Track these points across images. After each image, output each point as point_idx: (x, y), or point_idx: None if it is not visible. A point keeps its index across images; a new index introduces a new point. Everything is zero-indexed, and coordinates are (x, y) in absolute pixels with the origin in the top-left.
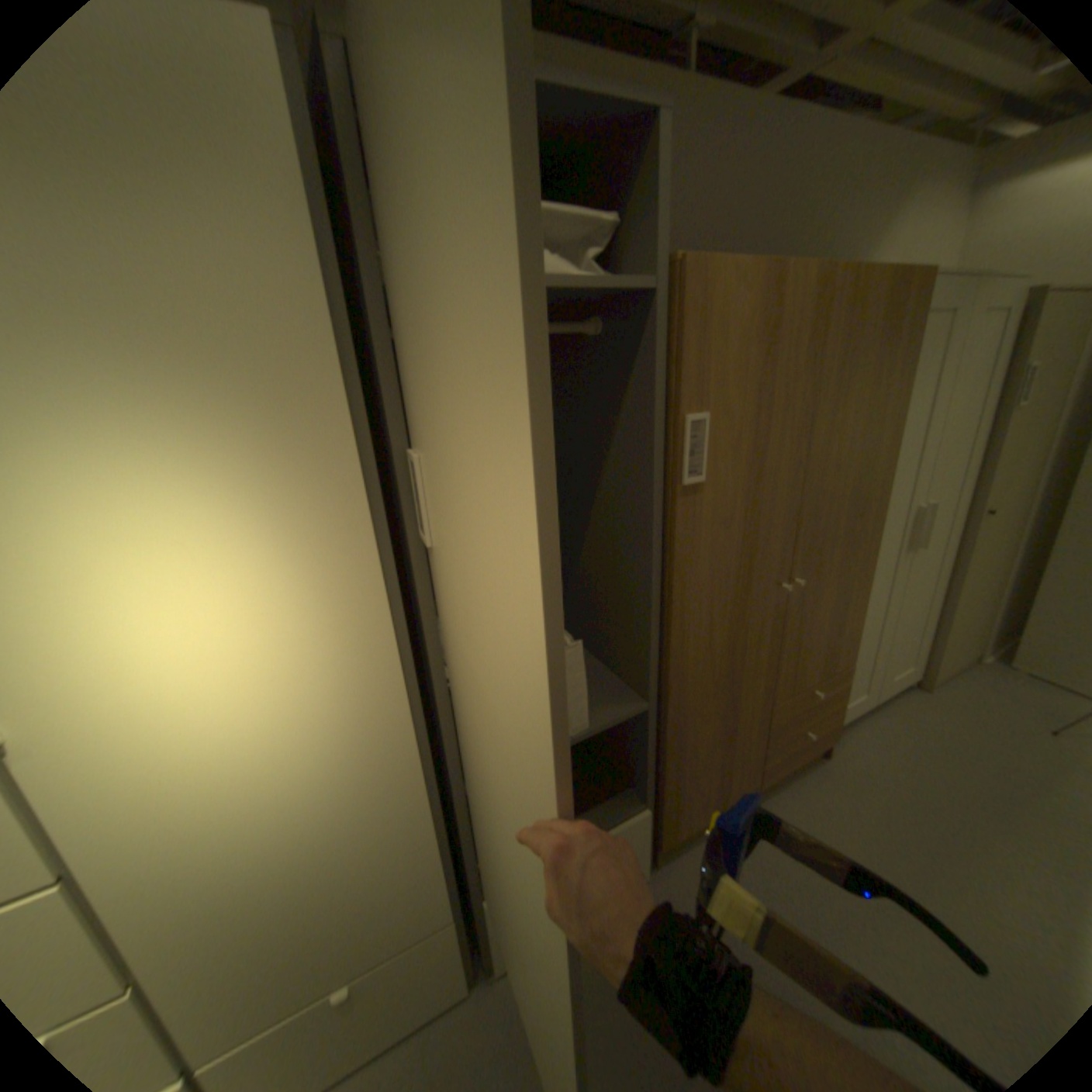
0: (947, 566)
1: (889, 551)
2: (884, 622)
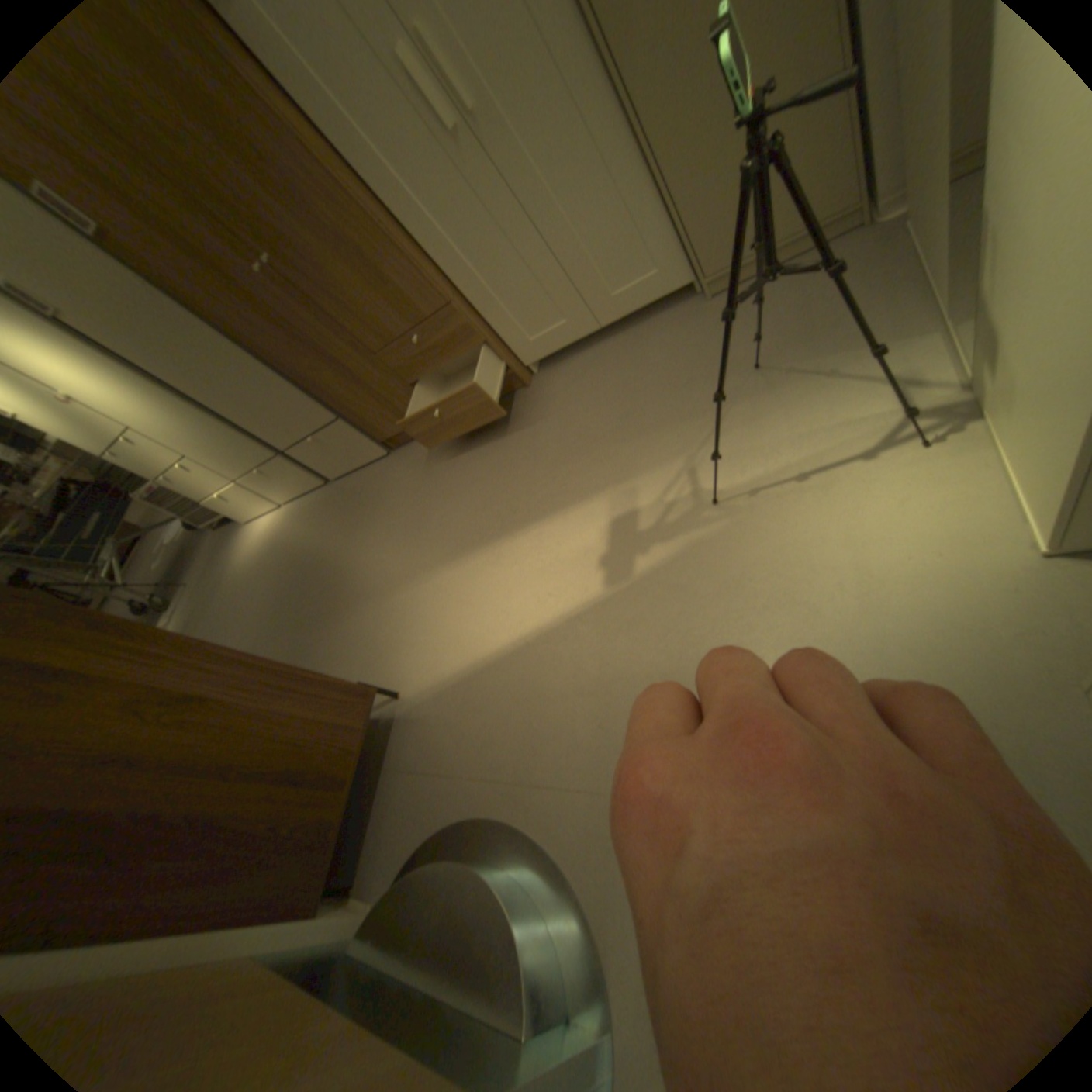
0: (597, 85)
1: (413, 139)
2: (507, 228)
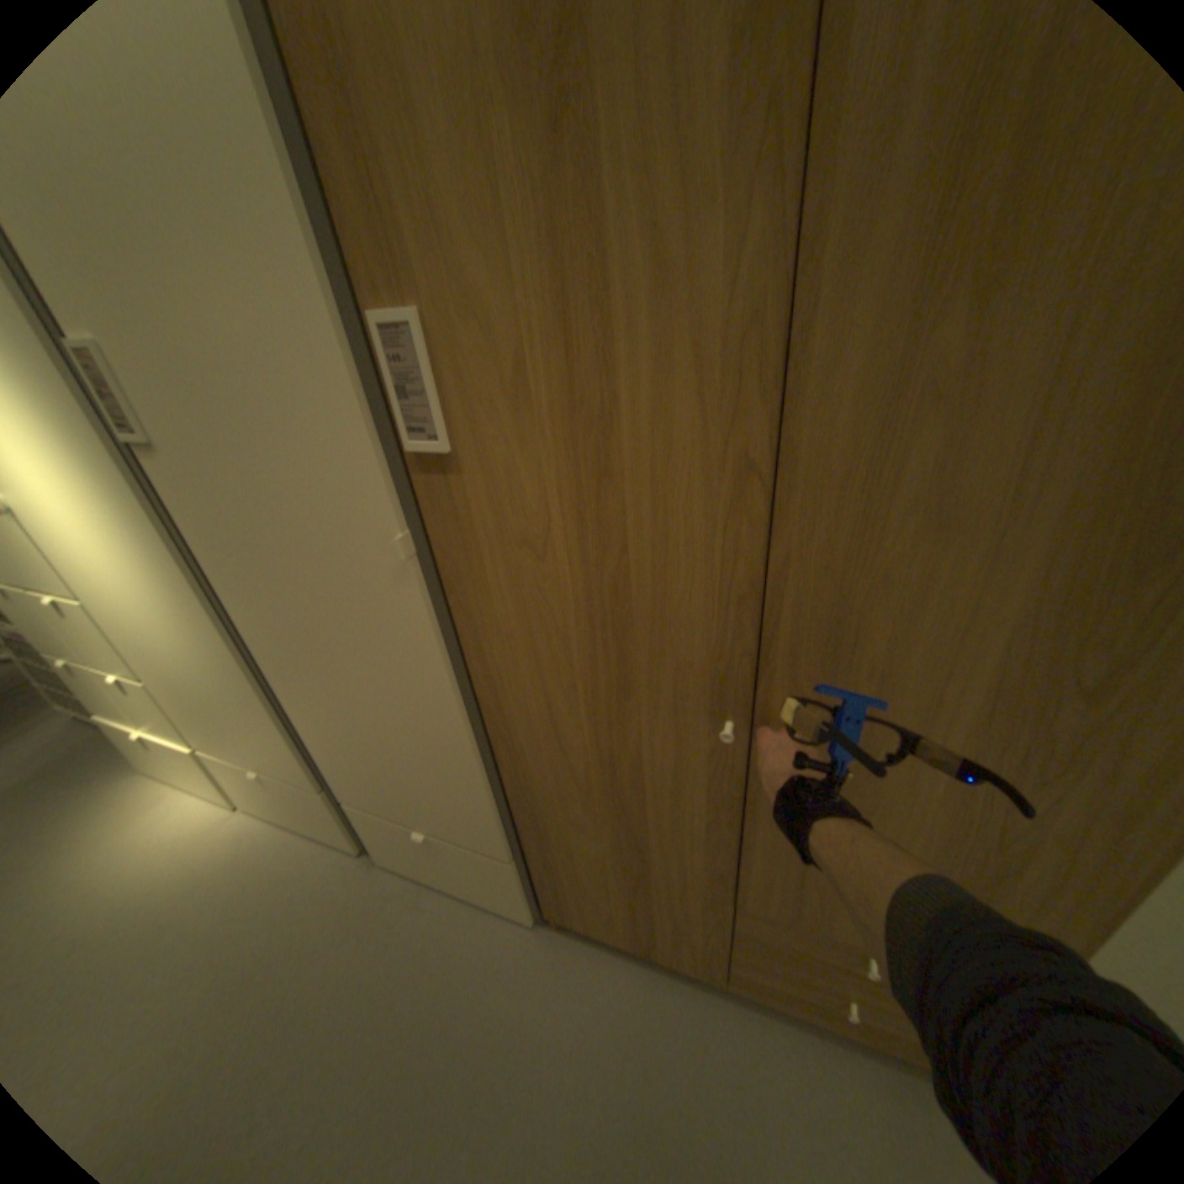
0: None
1: None
2: None
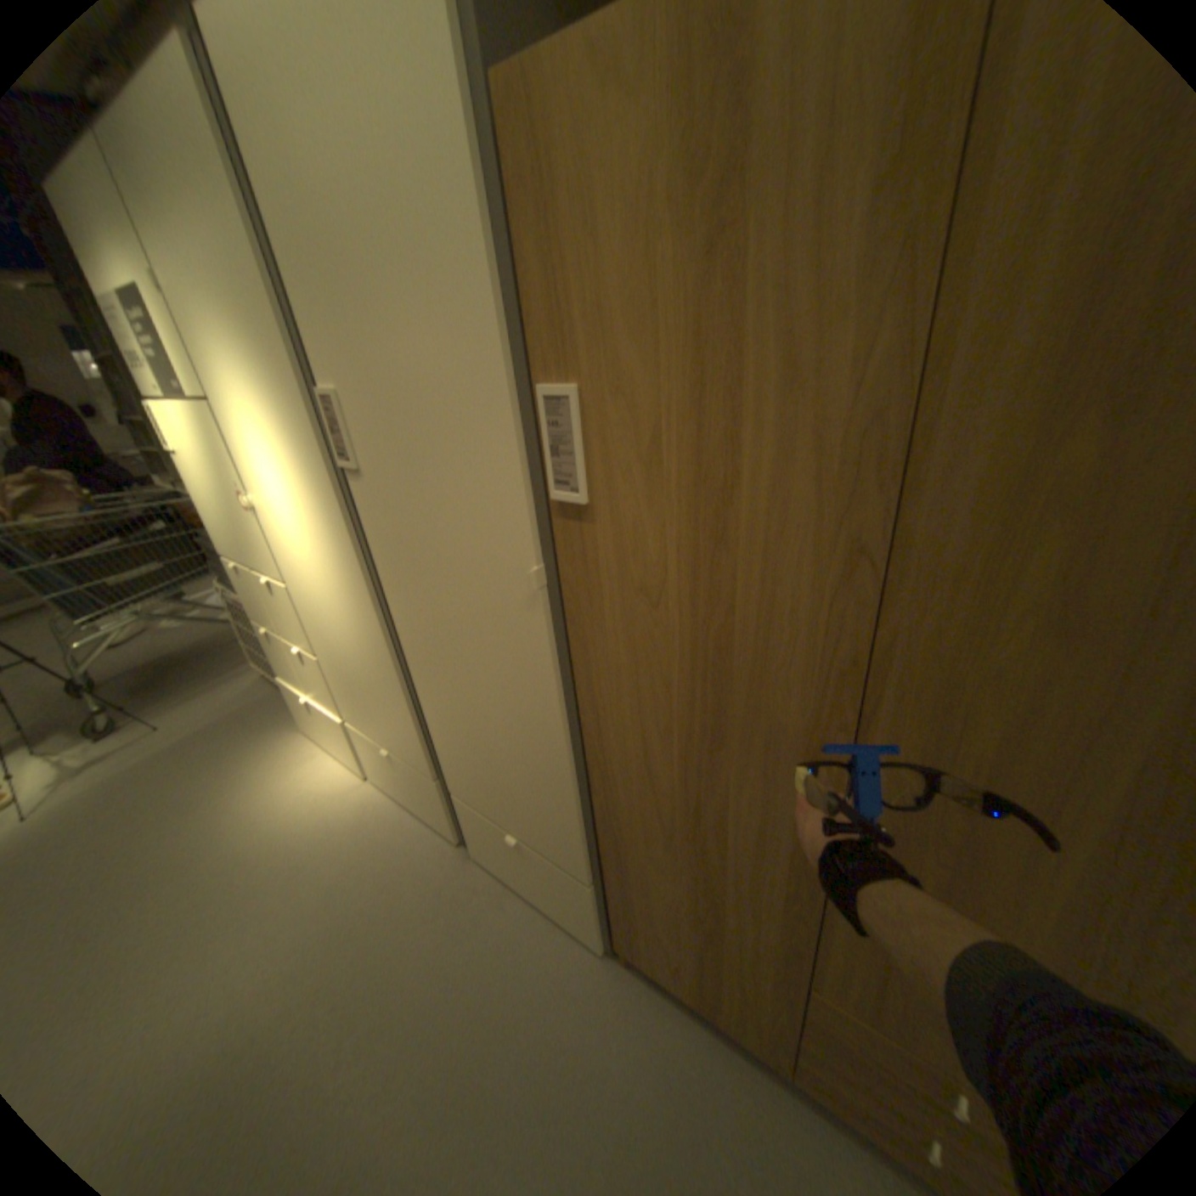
0: None
1: None
2: None
